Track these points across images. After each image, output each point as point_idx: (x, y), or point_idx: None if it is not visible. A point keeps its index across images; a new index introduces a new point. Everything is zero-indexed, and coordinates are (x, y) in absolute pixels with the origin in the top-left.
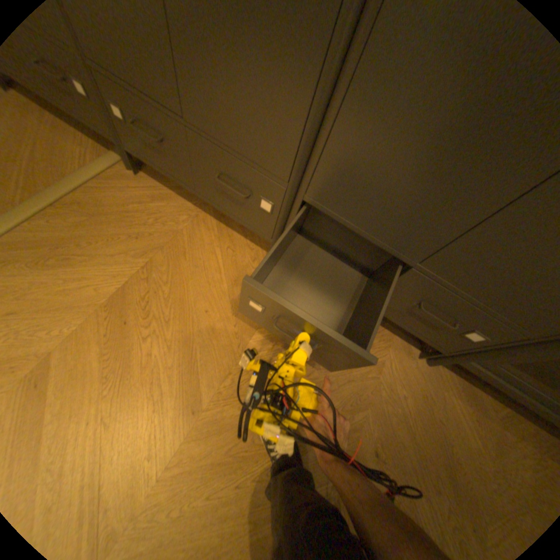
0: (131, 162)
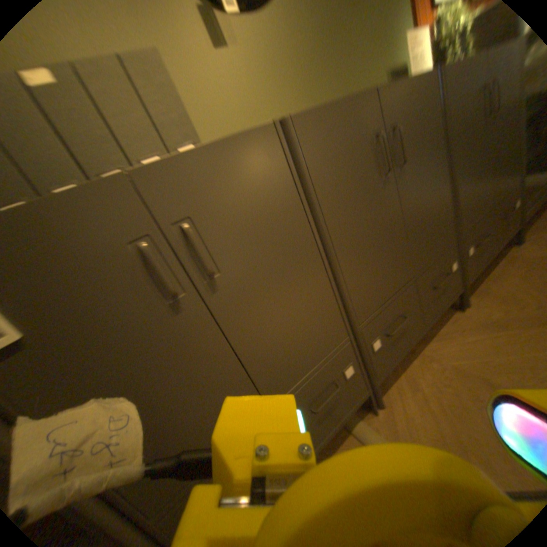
0: (363, 411)
